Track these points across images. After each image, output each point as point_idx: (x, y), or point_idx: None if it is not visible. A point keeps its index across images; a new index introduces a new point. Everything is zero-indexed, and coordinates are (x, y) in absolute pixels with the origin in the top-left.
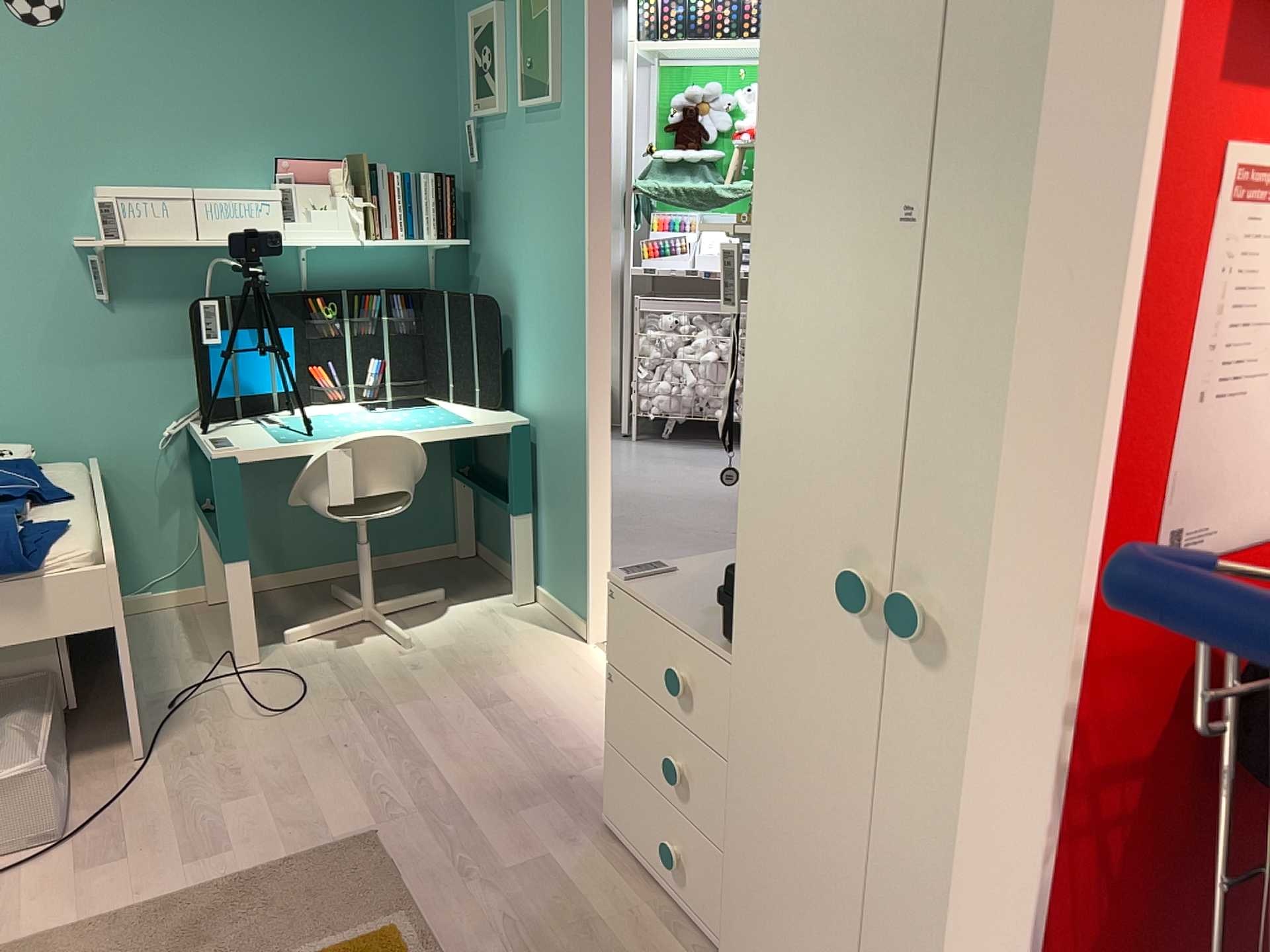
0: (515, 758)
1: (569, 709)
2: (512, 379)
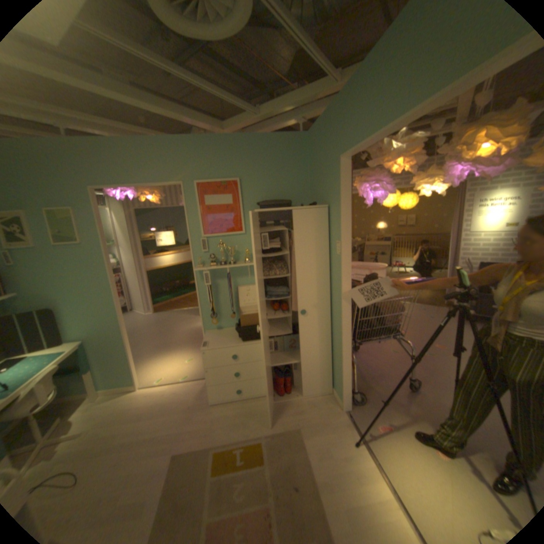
0: (170, 418)
1: (161, 402)
2: (59, 334)
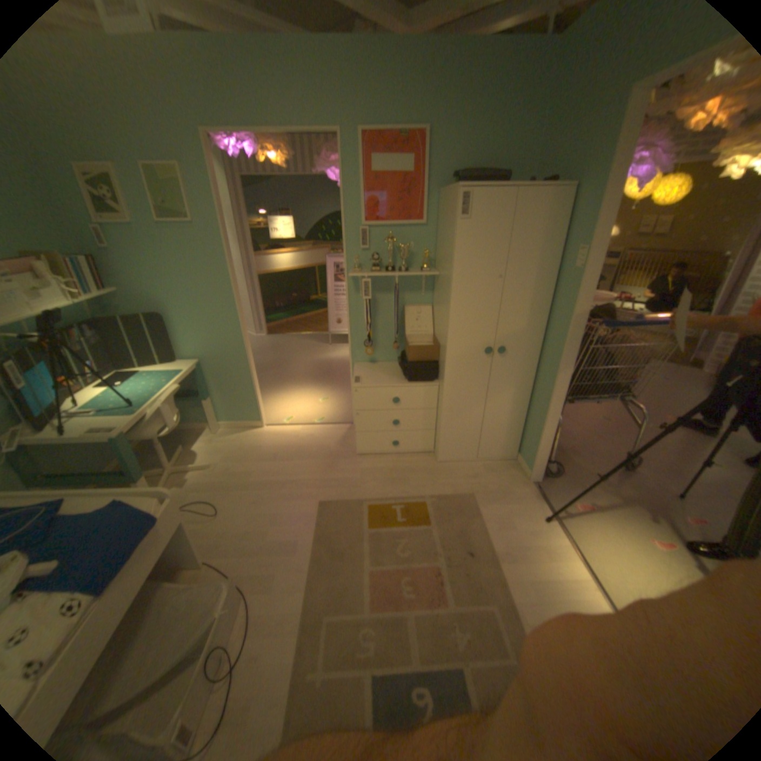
0: (313, 461)
1: (298, 443)
2: (174, 347)
